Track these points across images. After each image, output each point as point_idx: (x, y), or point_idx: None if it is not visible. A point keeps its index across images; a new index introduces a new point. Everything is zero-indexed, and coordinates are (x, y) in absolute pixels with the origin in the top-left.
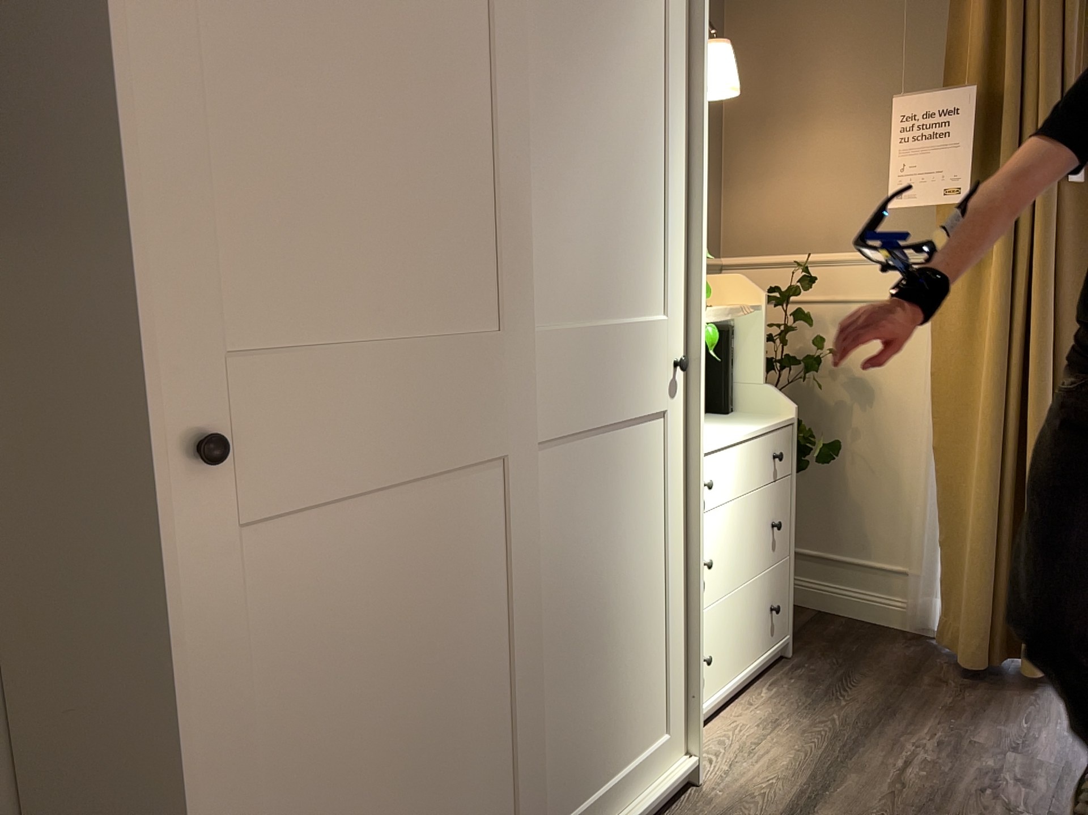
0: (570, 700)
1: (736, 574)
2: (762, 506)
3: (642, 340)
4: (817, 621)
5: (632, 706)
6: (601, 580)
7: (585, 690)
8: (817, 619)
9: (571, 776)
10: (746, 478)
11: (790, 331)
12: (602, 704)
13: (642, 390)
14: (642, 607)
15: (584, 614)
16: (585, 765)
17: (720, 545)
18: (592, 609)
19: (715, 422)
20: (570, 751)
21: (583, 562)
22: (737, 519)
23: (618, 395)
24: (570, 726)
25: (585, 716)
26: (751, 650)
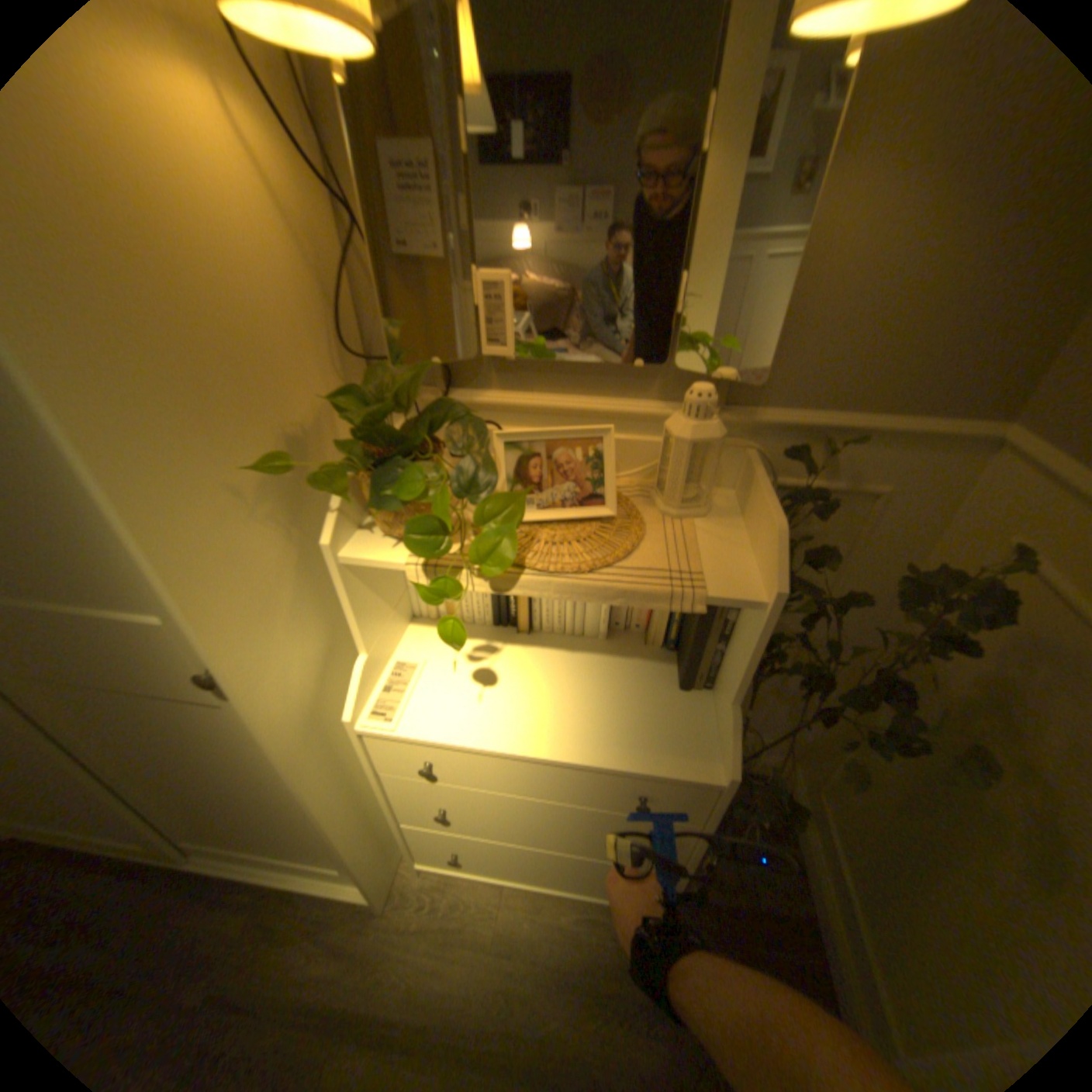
0: (170, 811)
1: (517, 840)
2: (590, 822)
3: (104, 636)
4: (788, 929)
5: (266, 844)
6: (170, 775)
7: (188, 814)
8: (791, 928)
9: (197, 838)
10: (540, 791)
11: (964, 647)
12: (219, 828)
13: (139, 680)
14: (252, 809)
15: (157, 782)
16: (213, 841)
17: (473, 813)
18: (168, 784)
19: (609, 693)
20: (189, 830)
21: (133, 758)
22: (515, 809)
23: (93, 673)
24: (179, 821)
25: (197, 824)
26: (559, 888)
